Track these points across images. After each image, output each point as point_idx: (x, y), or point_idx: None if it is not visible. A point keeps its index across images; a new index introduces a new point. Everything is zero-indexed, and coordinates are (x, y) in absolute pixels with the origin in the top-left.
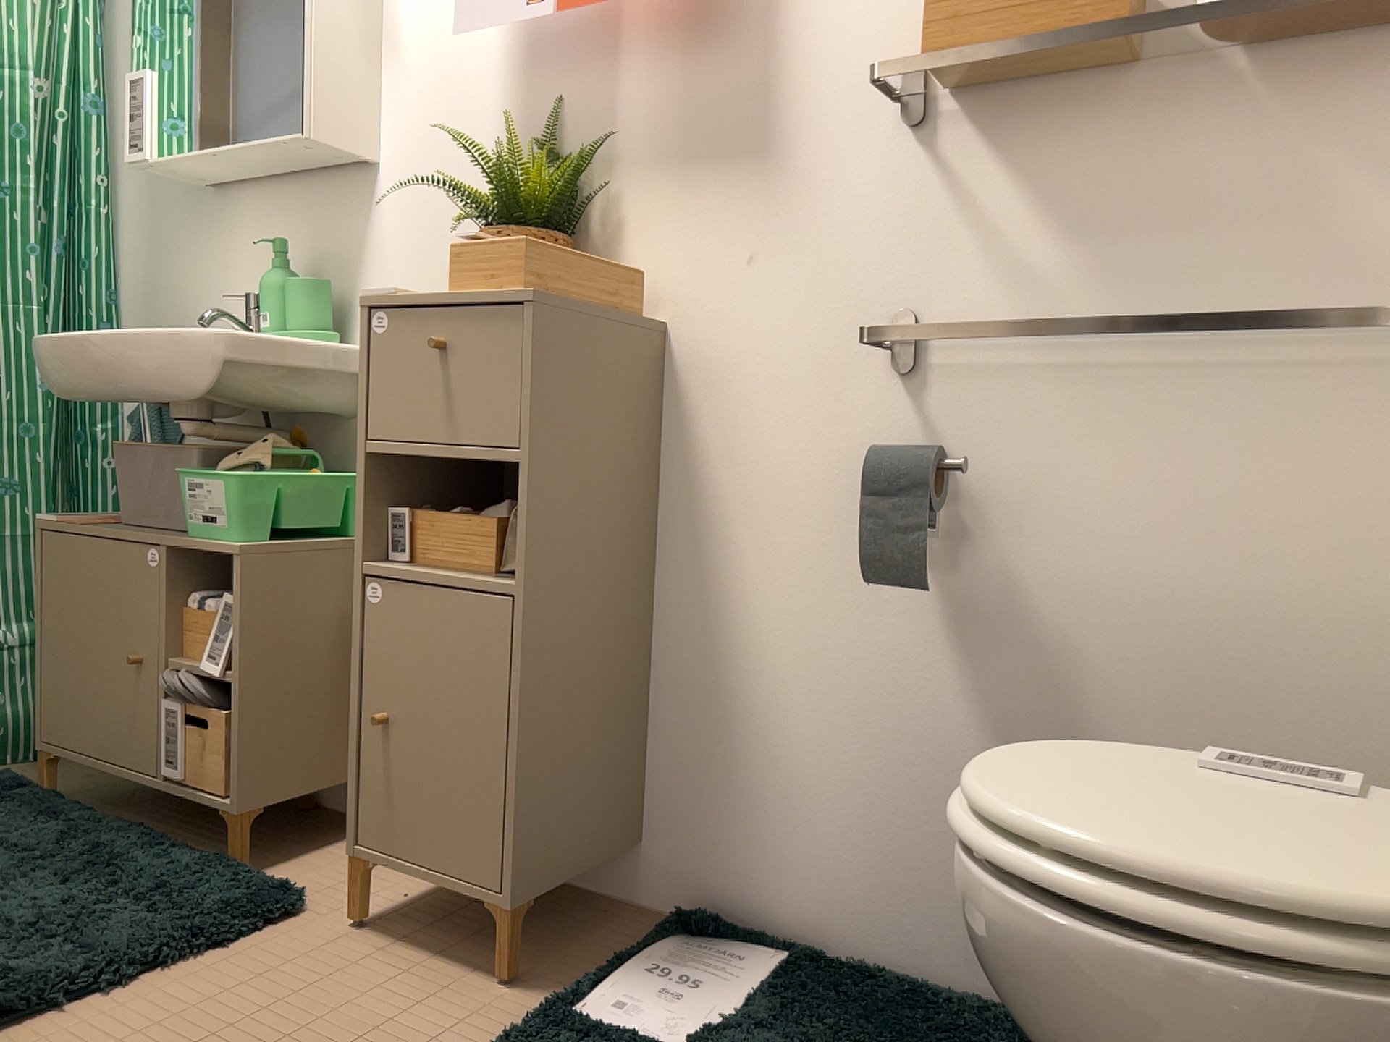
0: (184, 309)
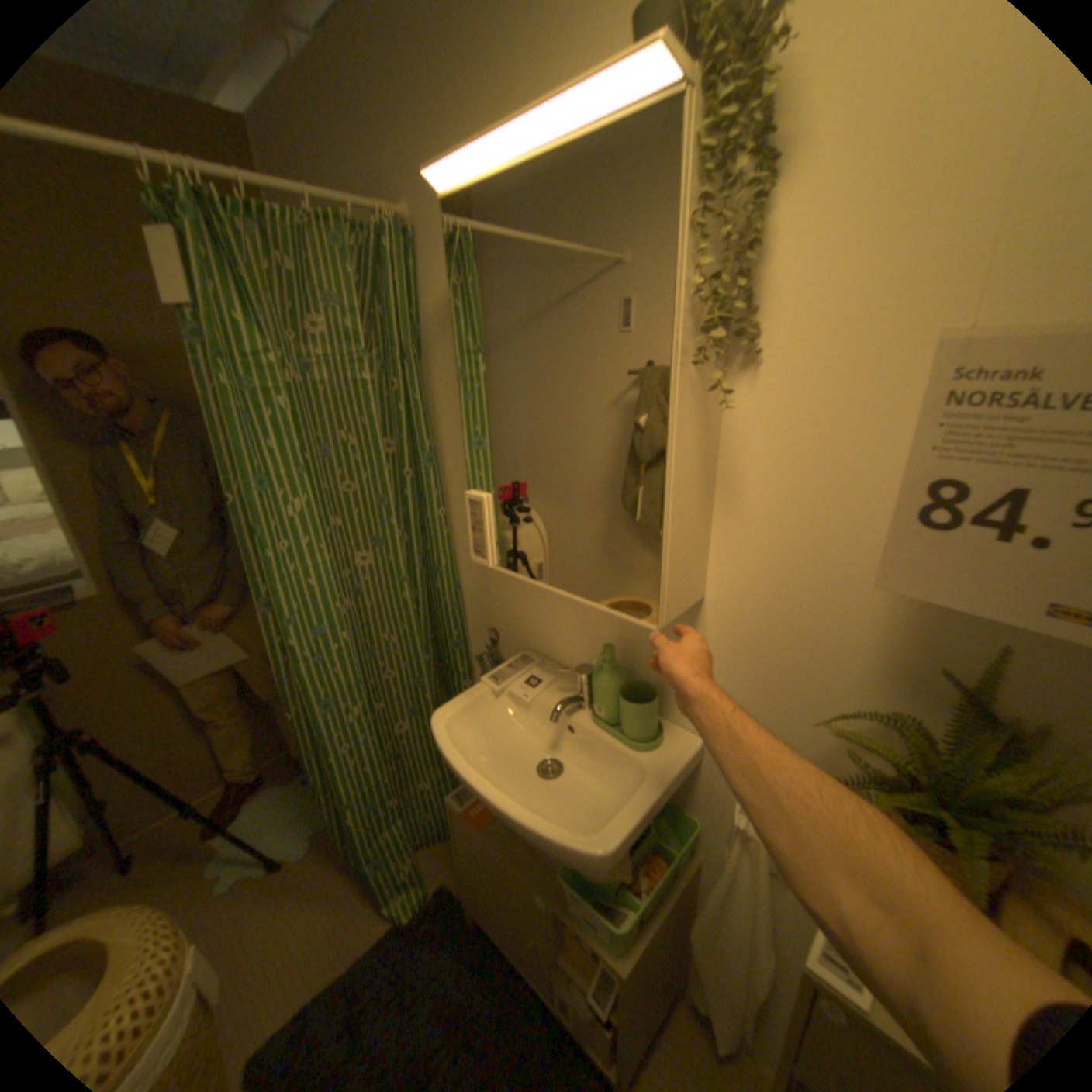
0: (509, 612)
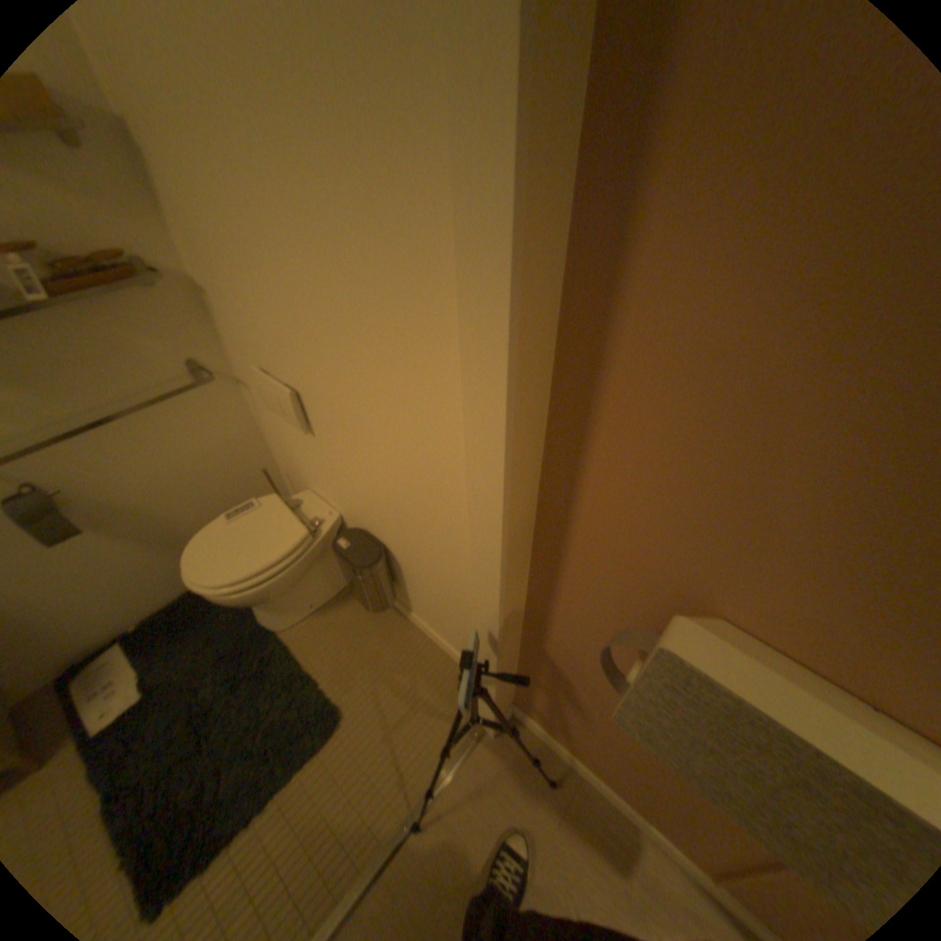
0: None
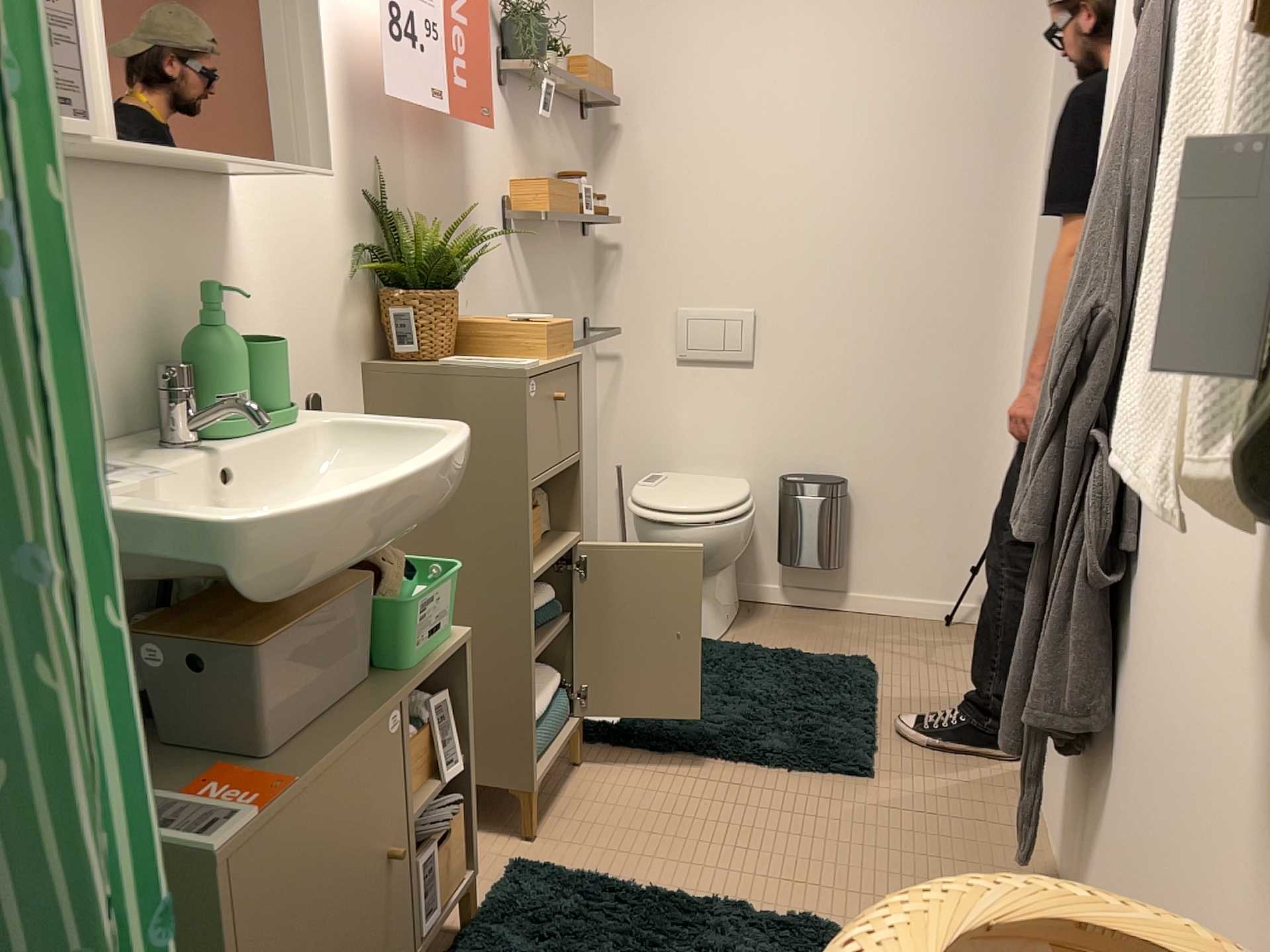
0: None
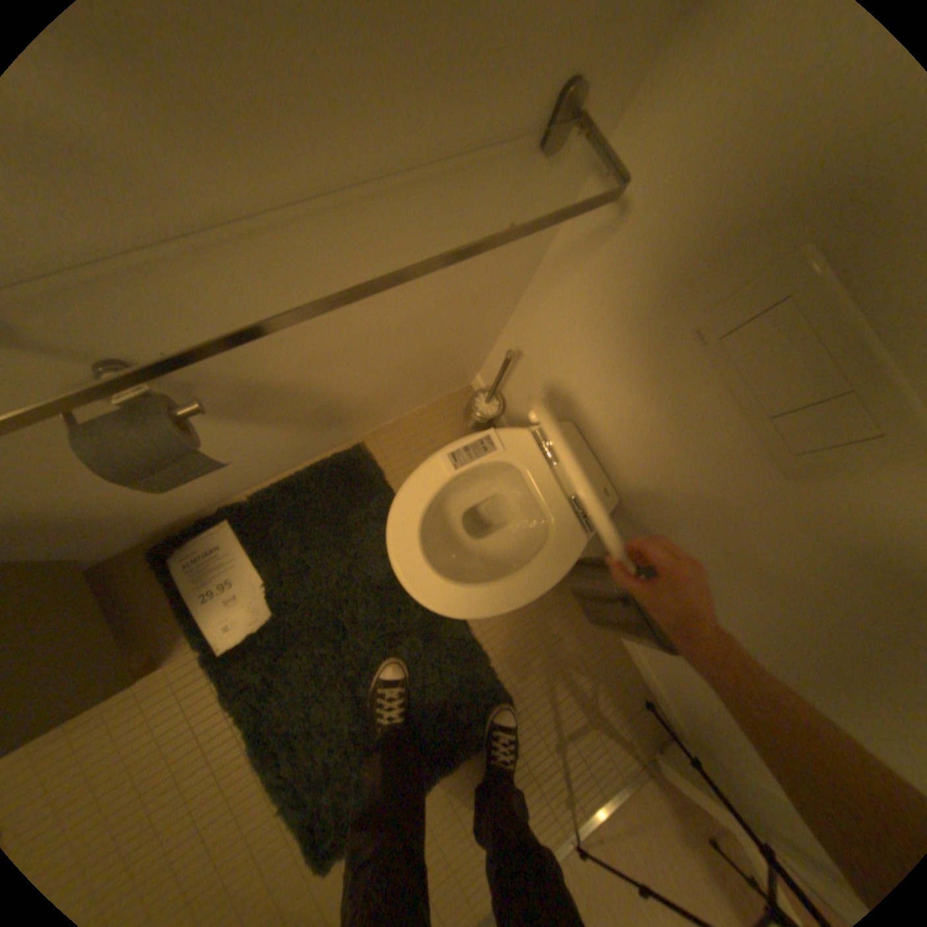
0: None
